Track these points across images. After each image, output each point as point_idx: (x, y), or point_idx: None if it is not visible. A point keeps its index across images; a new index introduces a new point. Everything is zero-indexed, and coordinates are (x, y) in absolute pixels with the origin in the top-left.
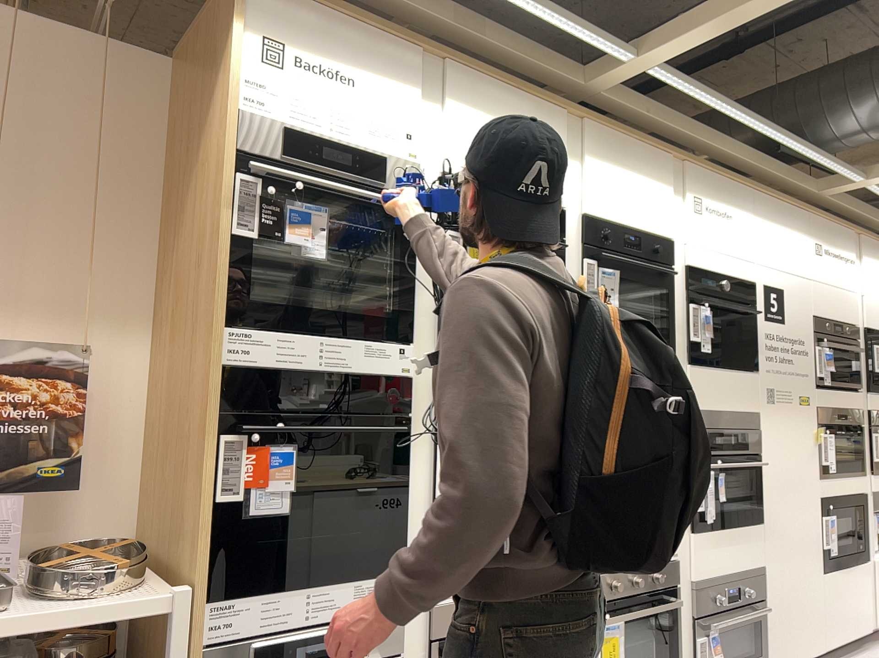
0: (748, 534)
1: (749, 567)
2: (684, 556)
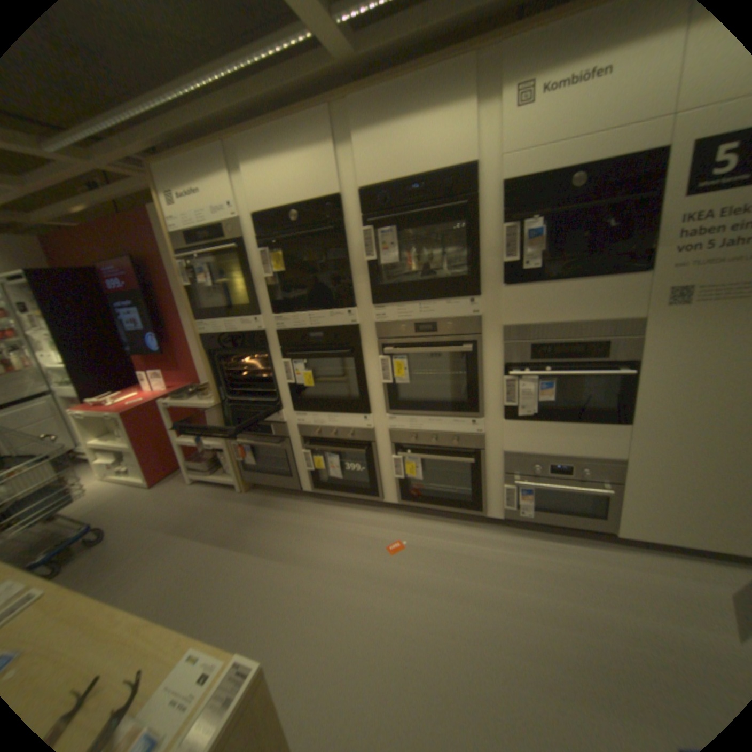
0: (598, 432)
1: (596, 458)
2: (495, 434)
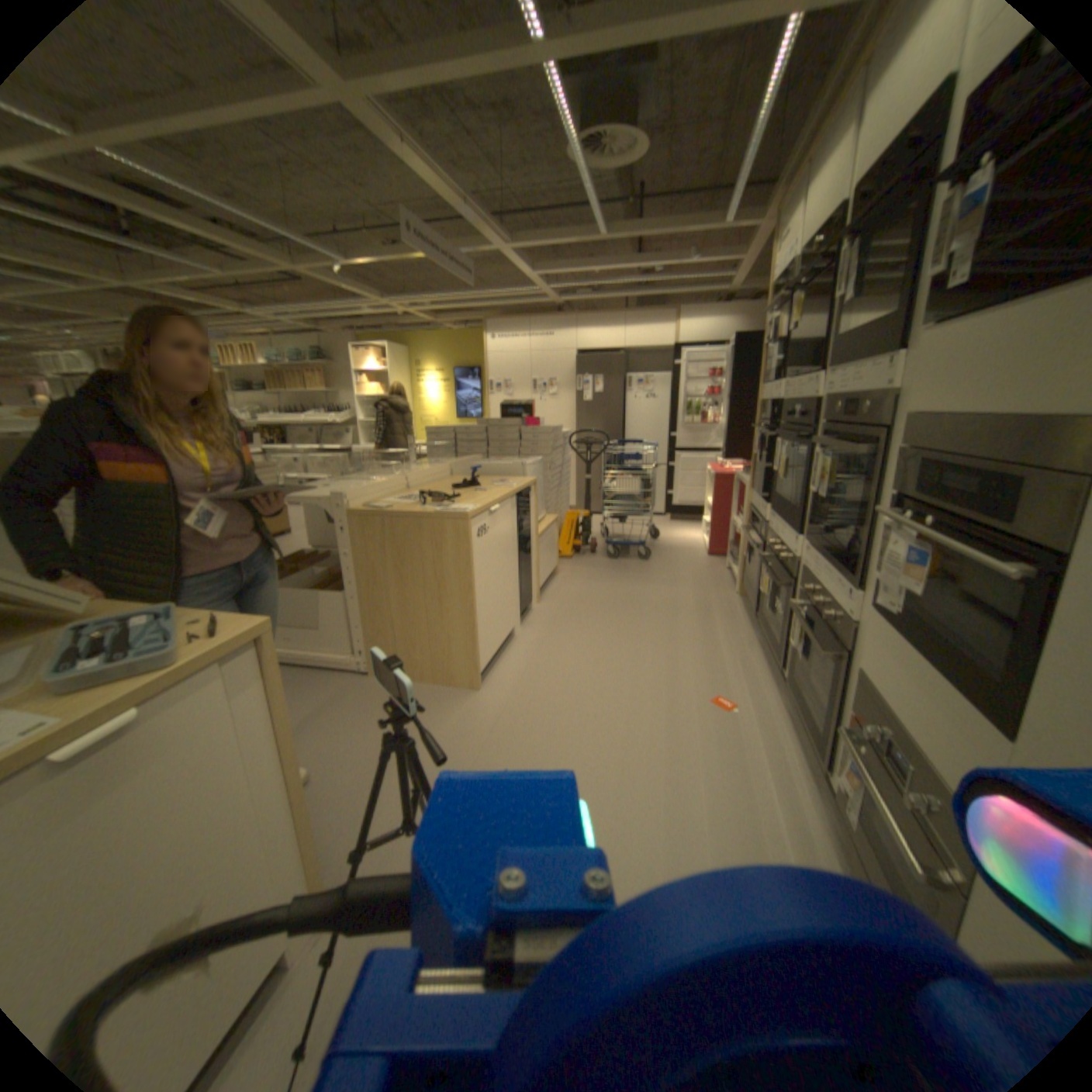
0: (956, 714)
1: (939, 777)
2: (865, 630)
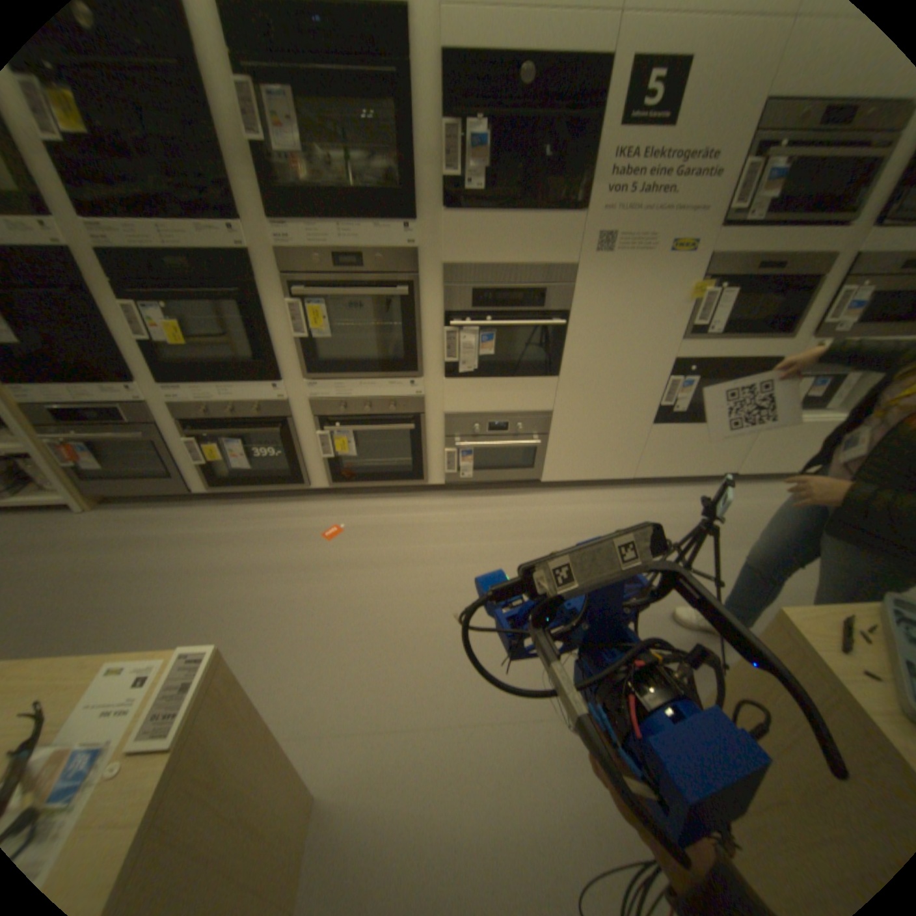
0: (531, 386)
1: (527, 412)
2: (436, 395)
